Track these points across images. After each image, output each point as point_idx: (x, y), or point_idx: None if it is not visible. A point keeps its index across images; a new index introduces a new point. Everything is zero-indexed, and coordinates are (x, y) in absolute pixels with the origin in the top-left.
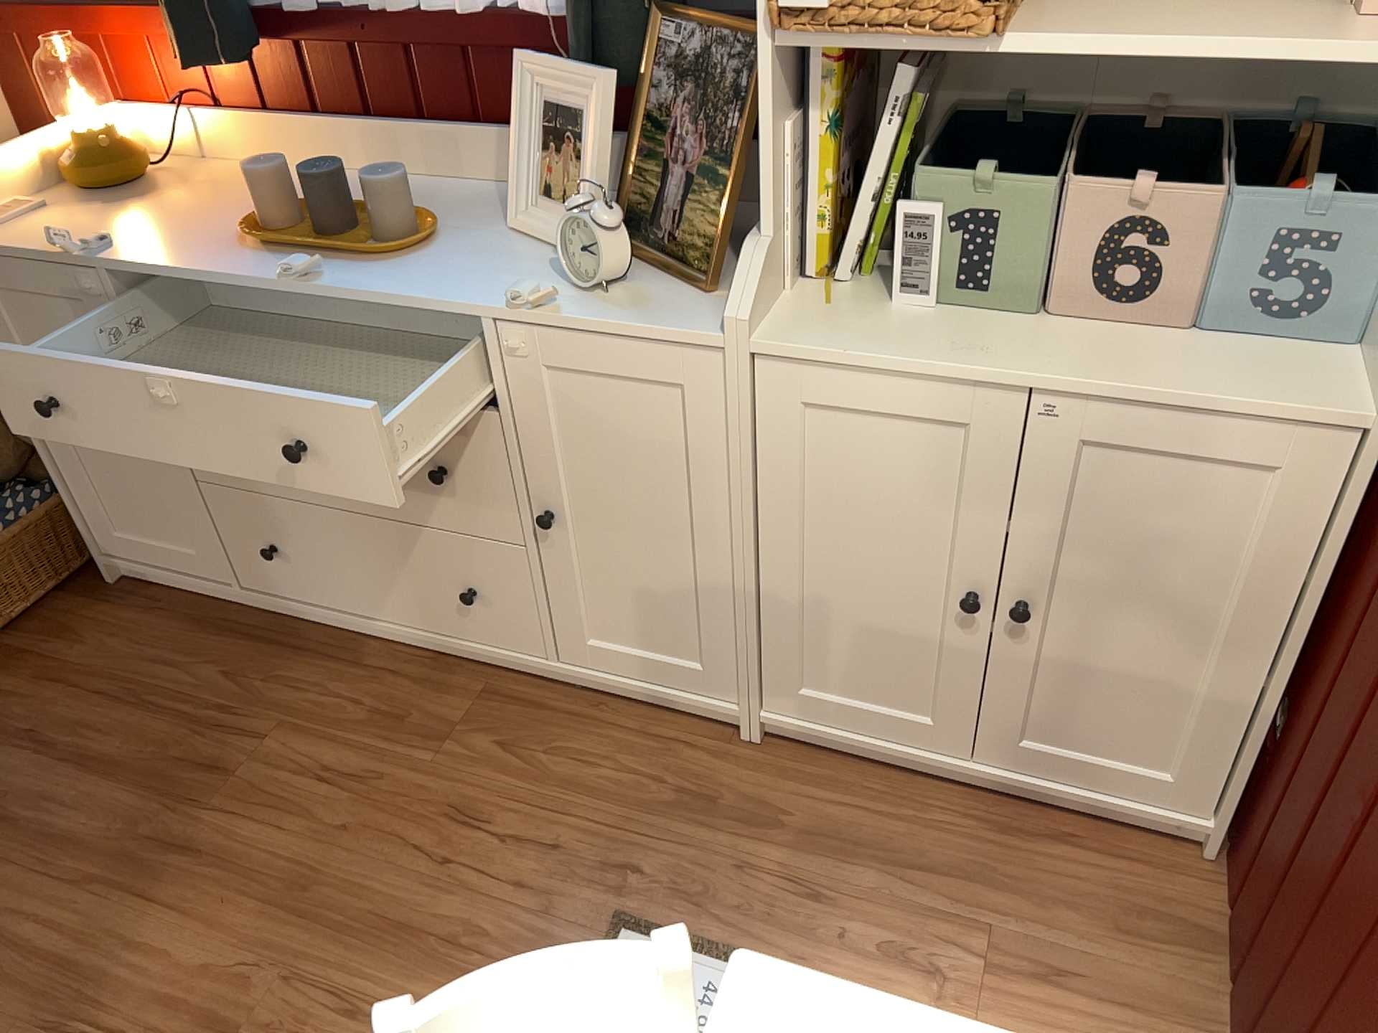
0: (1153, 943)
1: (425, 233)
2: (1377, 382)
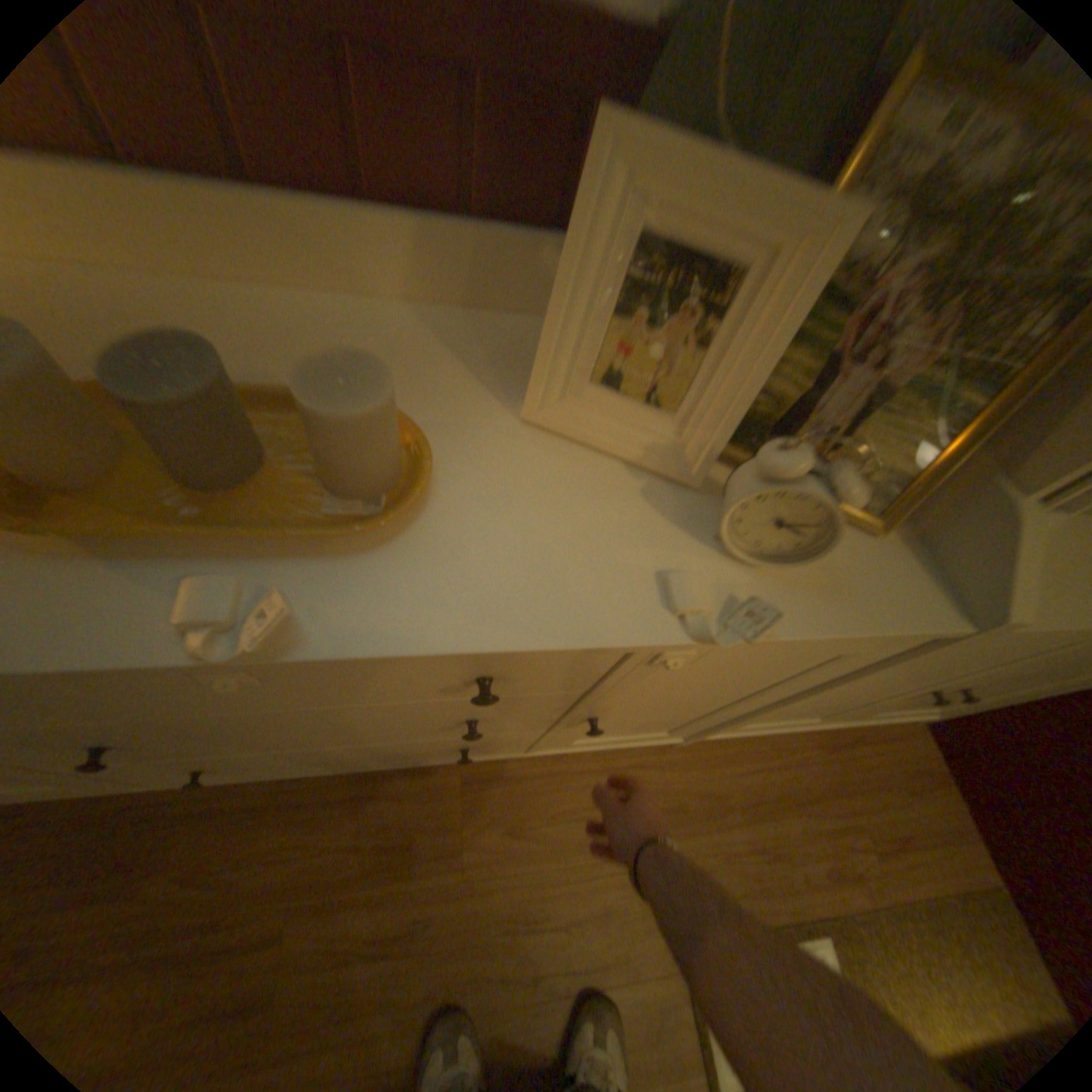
0: (926, 799)
1: (425, 470)
2: None
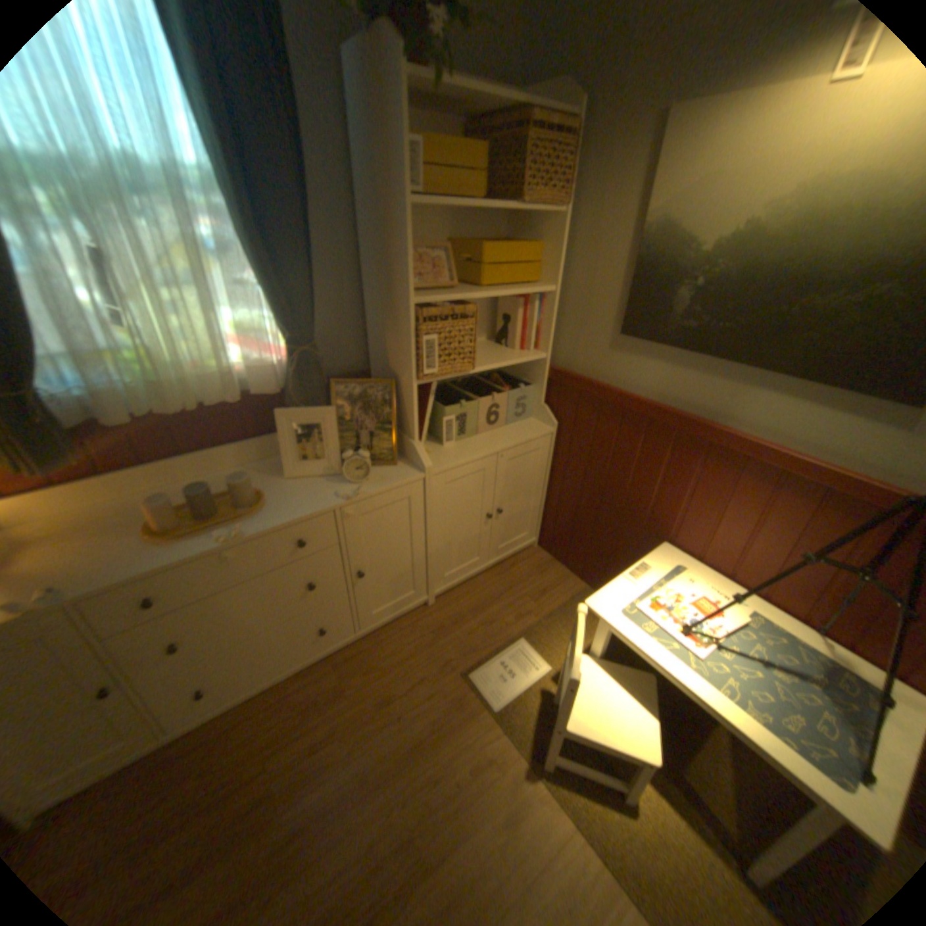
0: (547, 572)
1: (261, 495)
2: (545, 424)
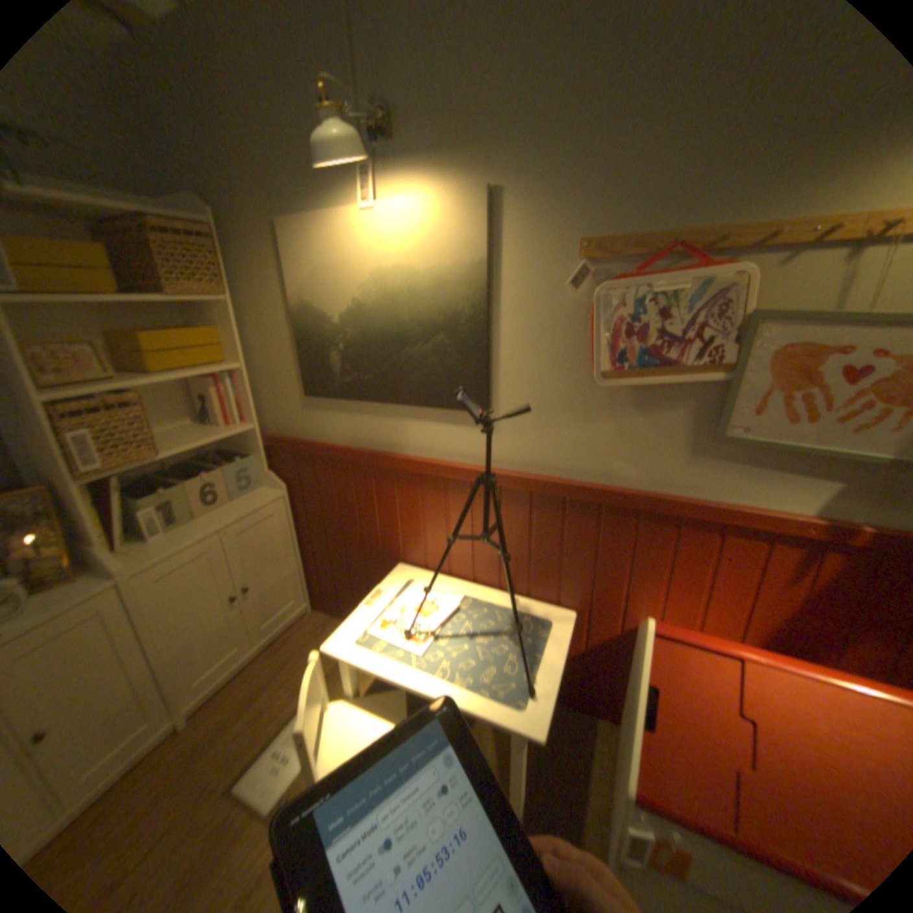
0: (323, 632)
1: None
2: (275, 489)
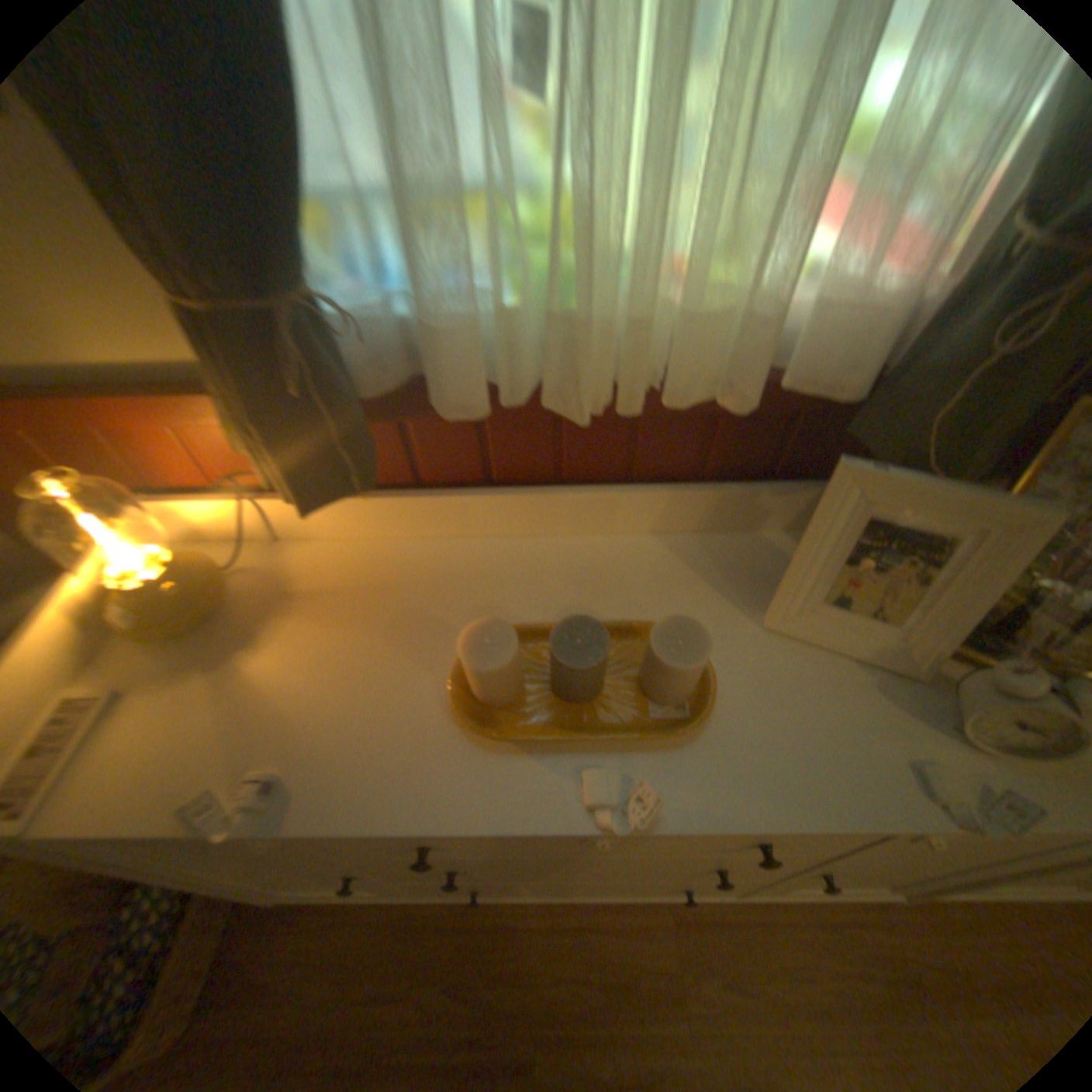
0: None
1: (710, 678)
2: None
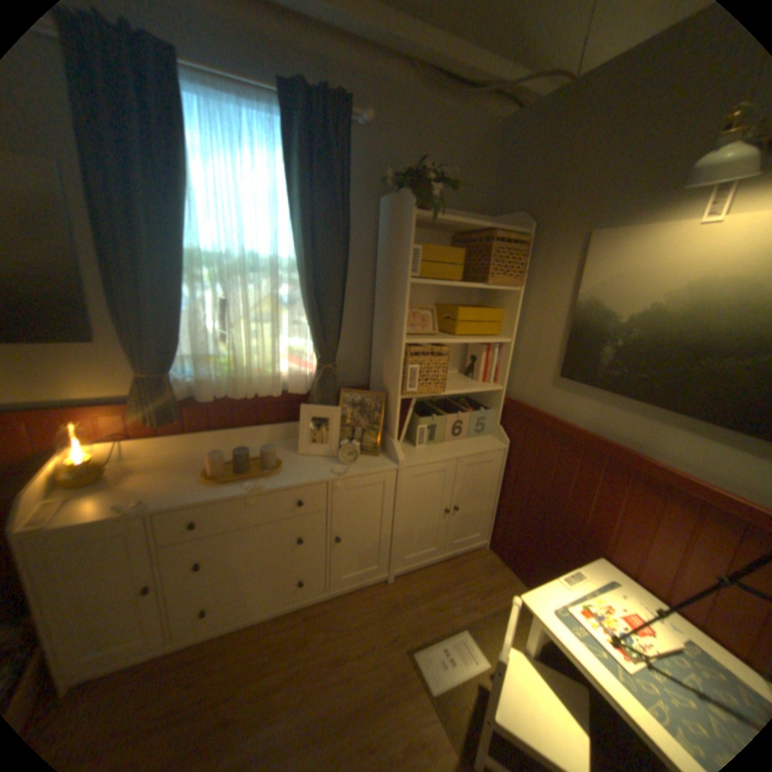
0: (496, 575)
1: (279, 464)
2: (499, 442)
